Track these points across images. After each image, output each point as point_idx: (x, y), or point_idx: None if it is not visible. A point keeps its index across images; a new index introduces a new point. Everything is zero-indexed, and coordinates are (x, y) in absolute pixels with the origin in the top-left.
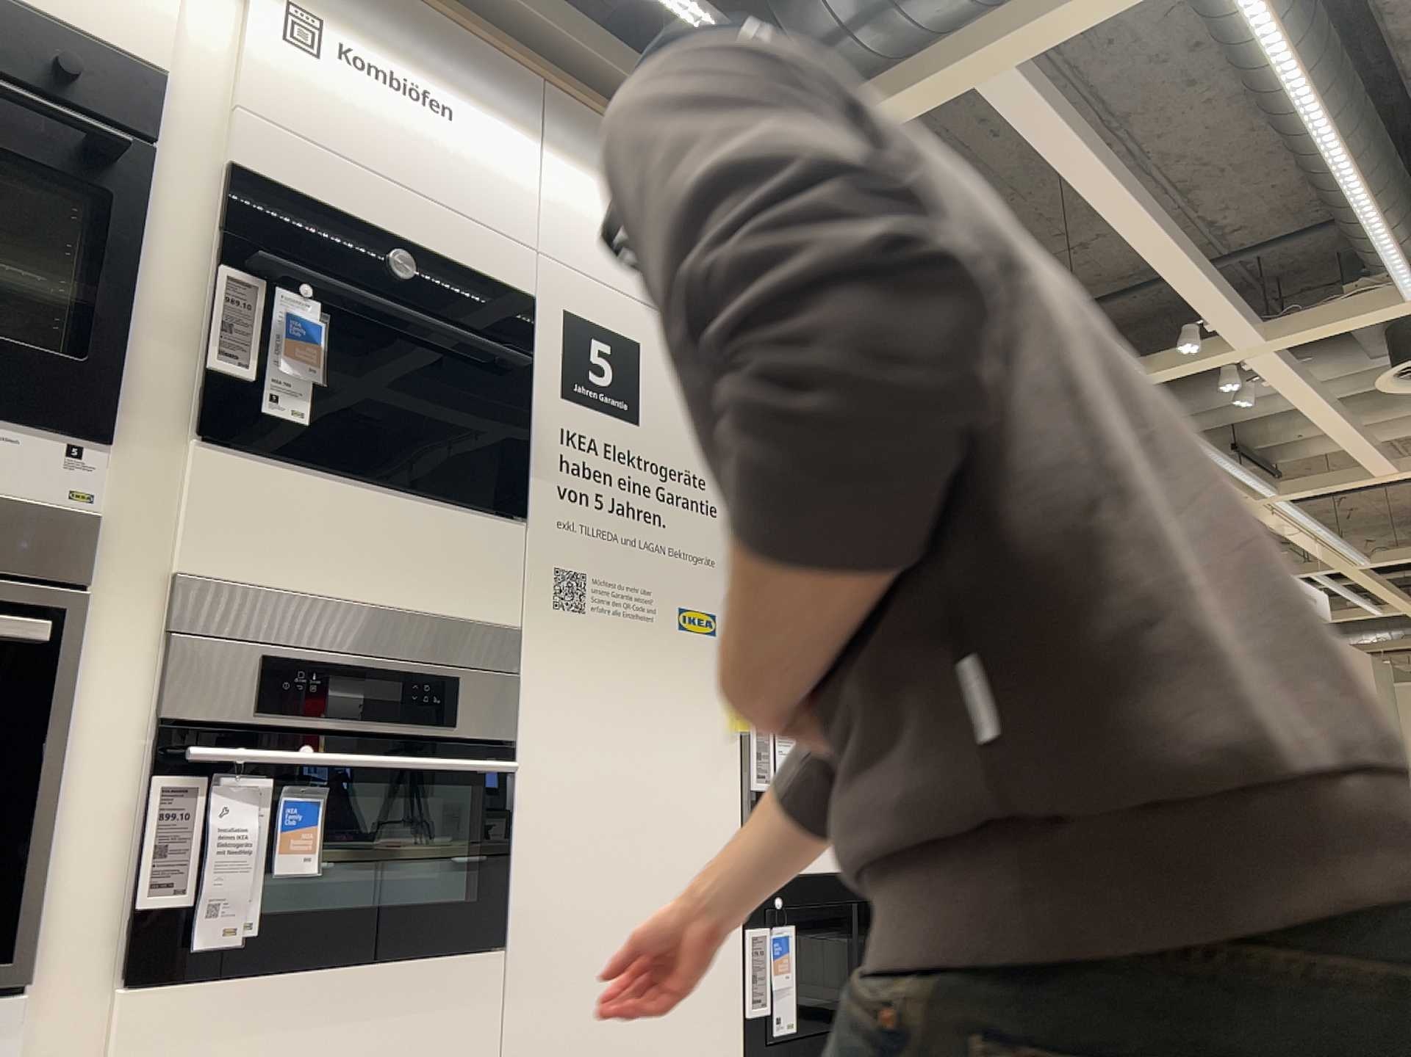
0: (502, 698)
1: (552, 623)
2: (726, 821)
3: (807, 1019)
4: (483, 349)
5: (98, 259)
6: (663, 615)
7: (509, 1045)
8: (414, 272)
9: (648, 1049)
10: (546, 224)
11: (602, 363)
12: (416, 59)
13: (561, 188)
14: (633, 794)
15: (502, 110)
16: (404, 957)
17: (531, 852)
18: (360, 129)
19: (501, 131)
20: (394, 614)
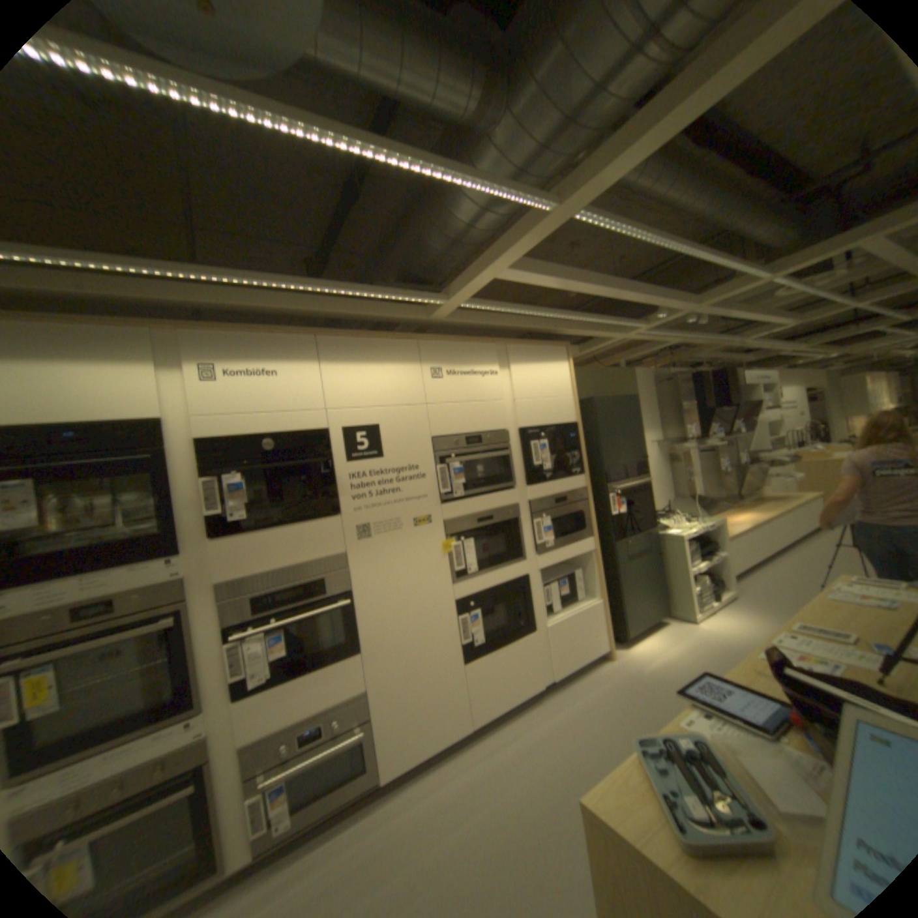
0: (342, 579)
1: (358, 545)
2: (444, 585)
3: (488, 637)
4: (306, 464)
5: (155, 498)
6: (406, 524)
7: (366, 680)
8: (273, 446)
9: (421, 666)
10: (327, 398)
11: (362, 442)
12: (254, 359)
13: (331, 379)
14: (402, 589)
15: (297, 360)
16: (323, 667)
17: (364, 622)
18: (238, 401)
19: (299, 369)
20: (299, 562)
